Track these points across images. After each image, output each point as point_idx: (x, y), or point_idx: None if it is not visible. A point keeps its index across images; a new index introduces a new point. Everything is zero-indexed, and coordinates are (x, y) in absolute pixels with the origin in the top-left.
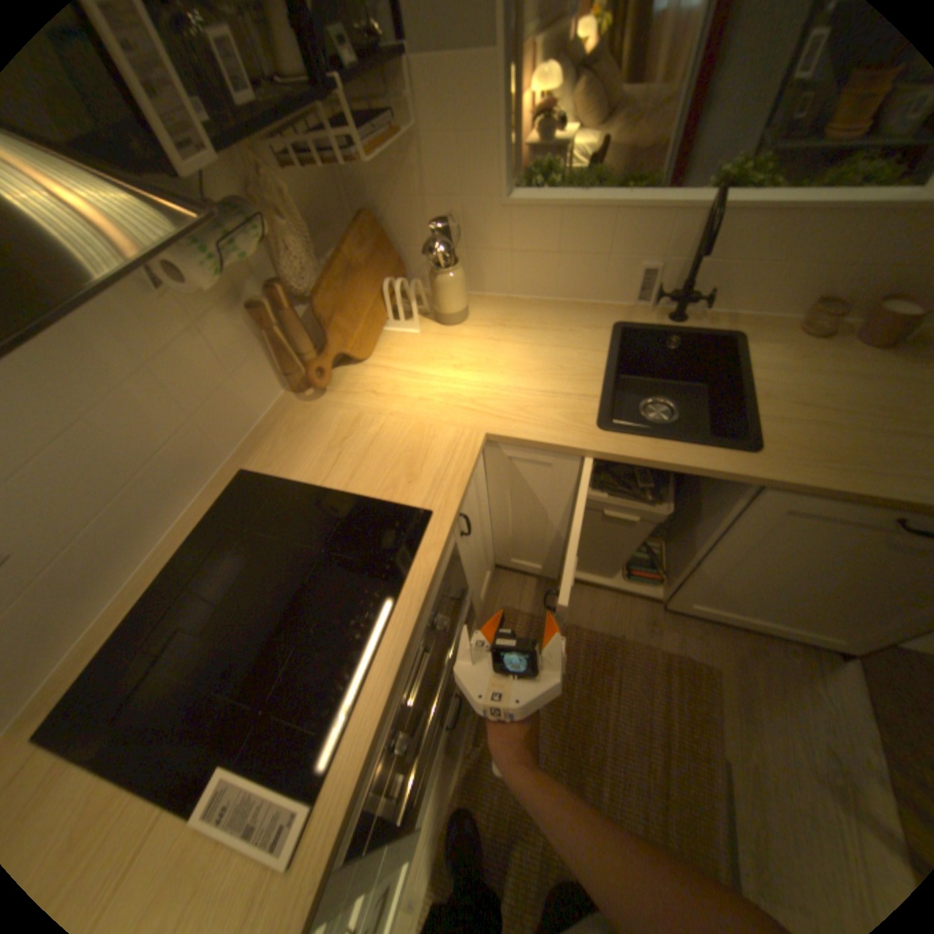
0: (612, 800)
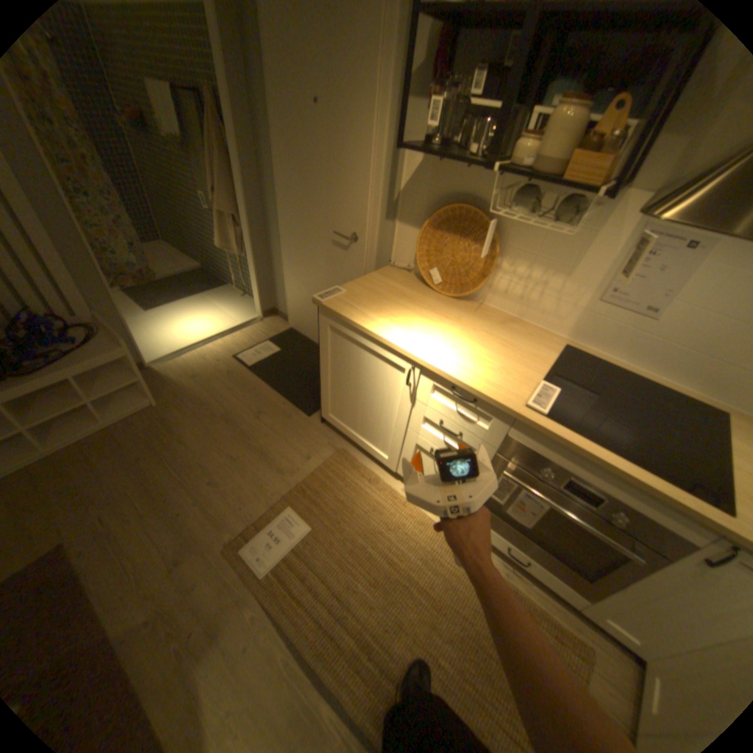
0: (439, 670)
